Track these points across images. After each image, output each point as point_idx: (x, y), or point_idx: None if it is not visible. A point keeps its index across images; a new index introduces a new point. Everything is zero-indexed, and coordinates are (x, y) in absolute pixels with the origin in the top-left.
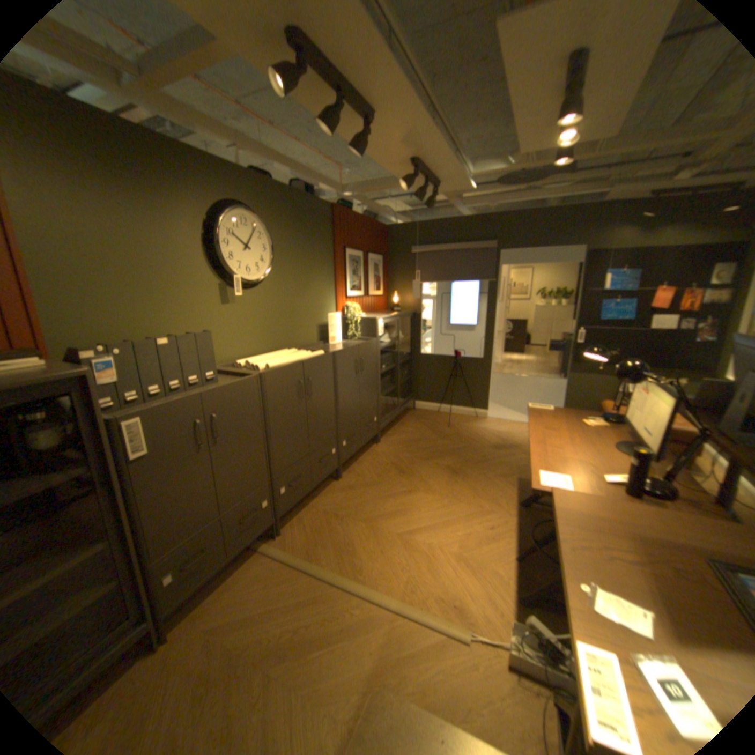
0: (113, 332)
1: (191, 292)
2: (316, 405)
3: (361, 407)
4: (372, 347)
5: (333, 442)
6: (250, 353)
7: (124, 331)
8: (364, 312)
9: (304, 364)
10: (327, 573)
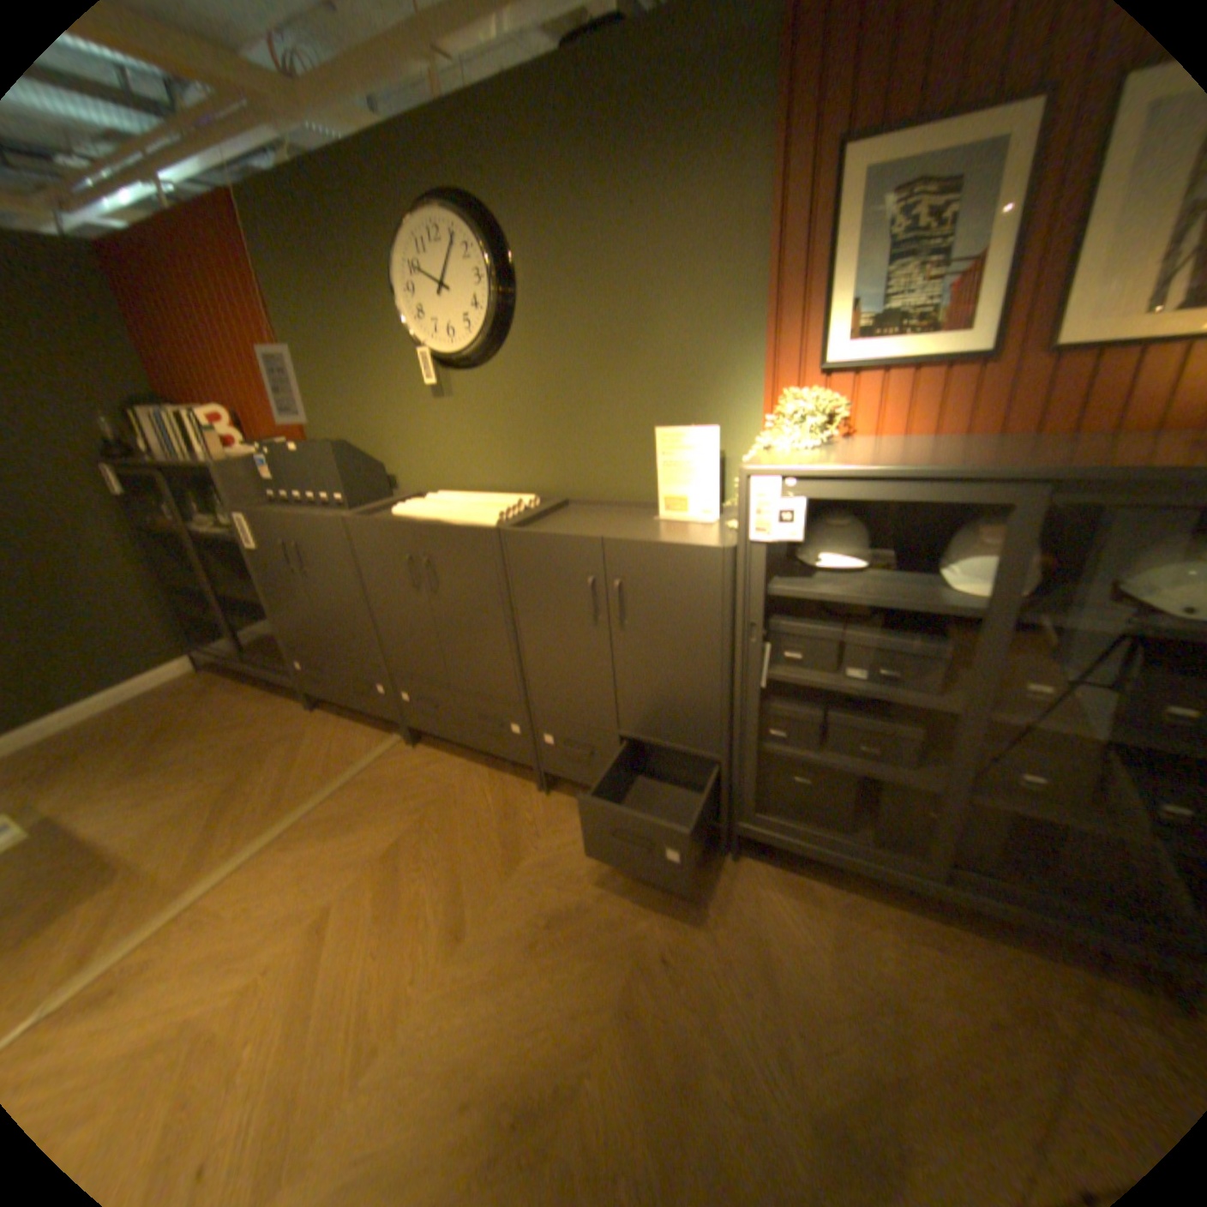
0: (339, 430)
1: (395, 382)
2: (454, 616)
3: (625, 709)
4: (694, 569)
5: (513, 712)
6: (486, 486)
7: (346, 430)
8: (988, 427)
9: (415, 529)
10: (305, 809)
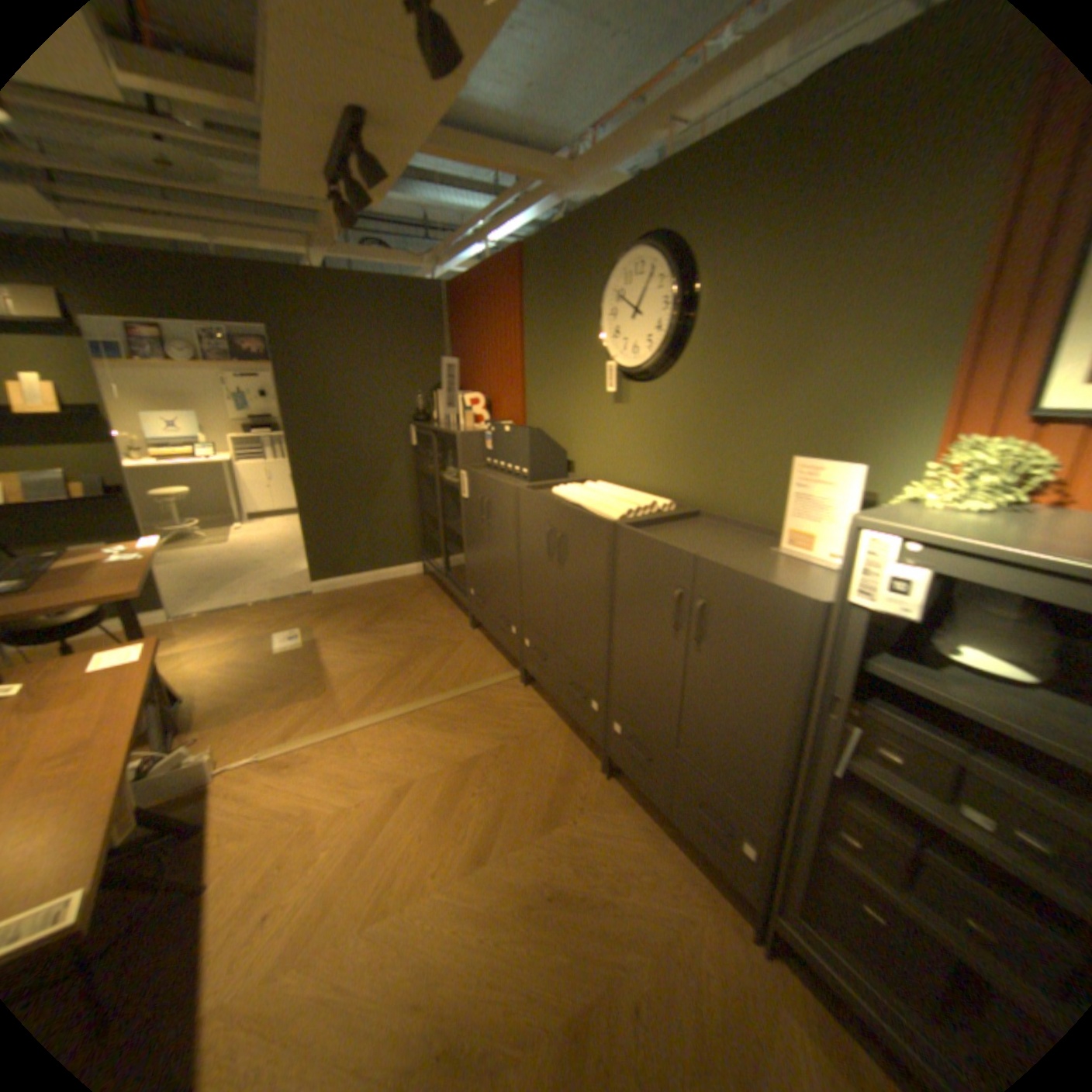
0: (545, 419)
1: (588, 386)
2: (569, 588)
3: (684, 730)
4: (778, 612)
5: (594, 688)
6: (635, 482)
7: (549, 420)
8: None
9: (557, 507)
10: (434, 699)
